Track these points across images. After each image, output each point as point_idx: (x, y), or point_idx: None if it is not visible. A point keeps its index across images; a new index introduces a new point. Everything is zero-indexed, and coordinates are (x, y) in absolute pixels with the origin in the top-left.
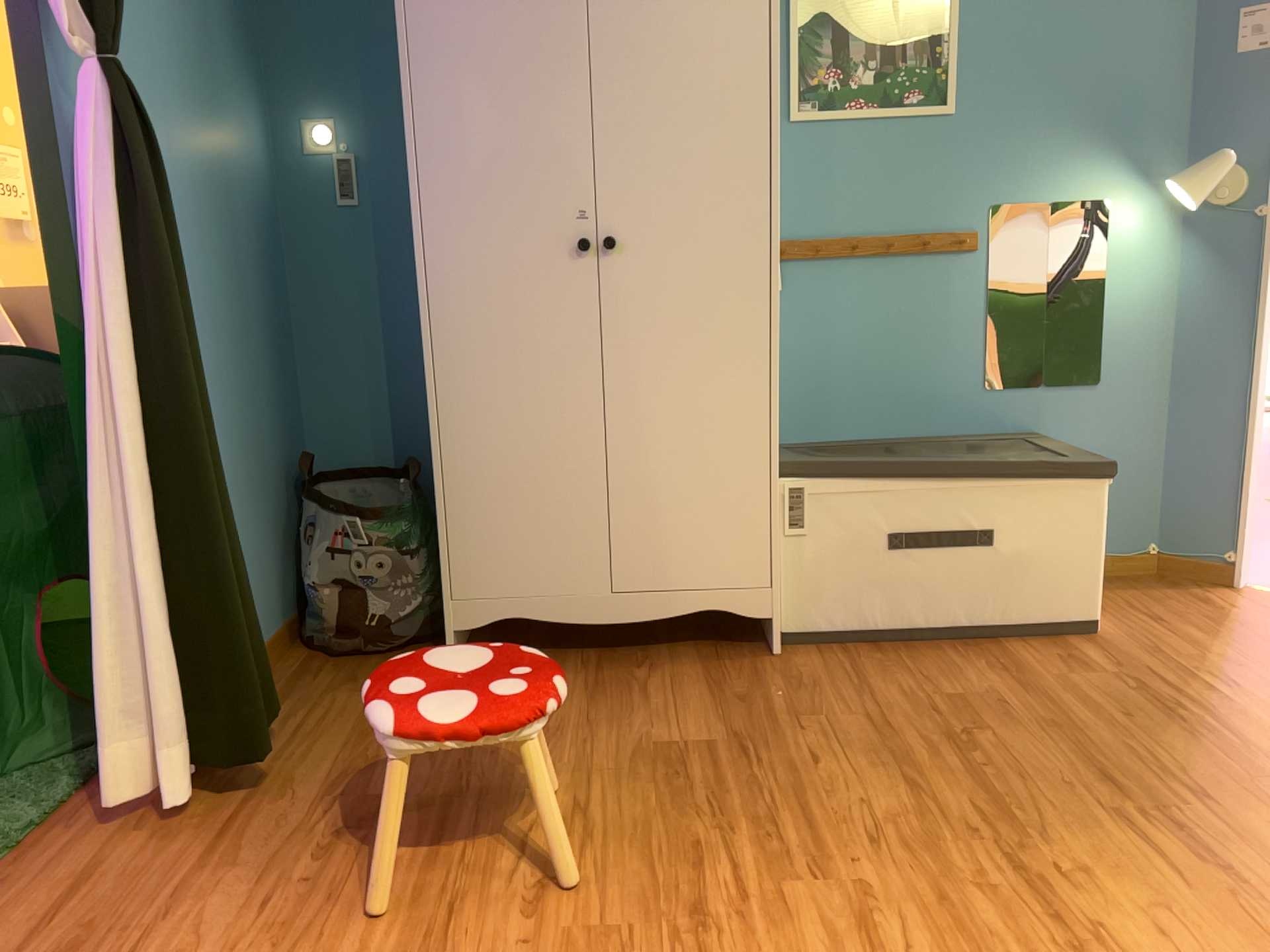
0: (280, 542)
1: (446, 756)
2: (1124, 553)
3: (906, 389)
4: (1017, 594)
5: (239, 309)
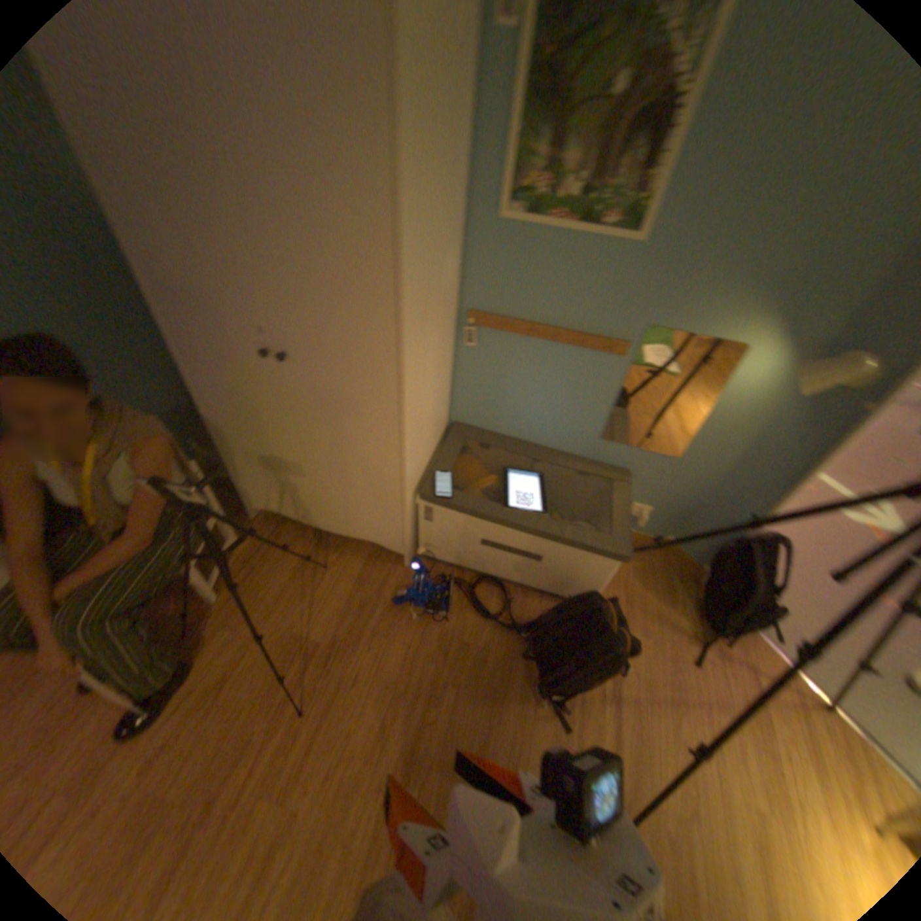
0: (180, 428)
1: (200, 613)
2: (653, 536)
3: (547, 425)
4: (546, 583)
5: (96, 315)
